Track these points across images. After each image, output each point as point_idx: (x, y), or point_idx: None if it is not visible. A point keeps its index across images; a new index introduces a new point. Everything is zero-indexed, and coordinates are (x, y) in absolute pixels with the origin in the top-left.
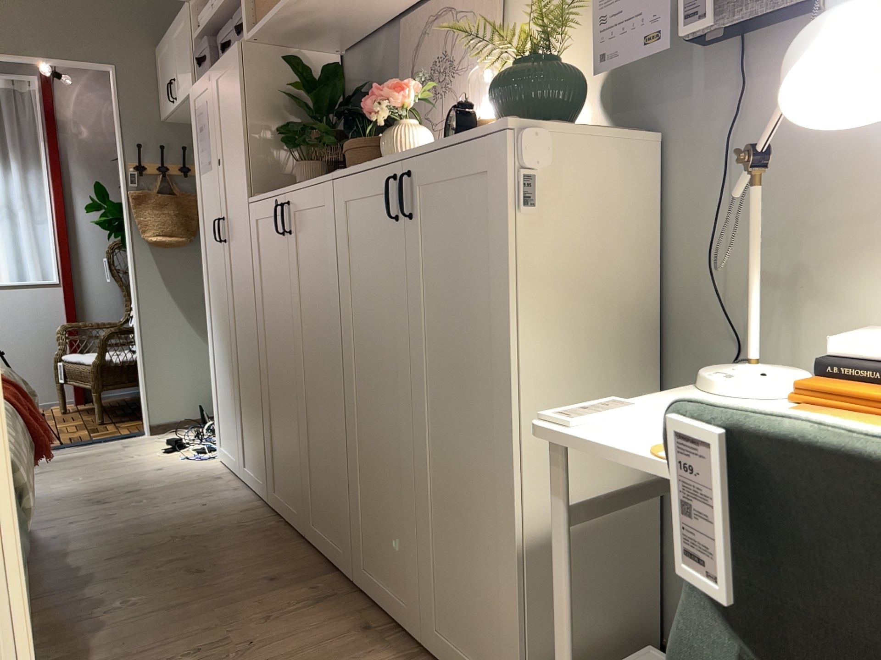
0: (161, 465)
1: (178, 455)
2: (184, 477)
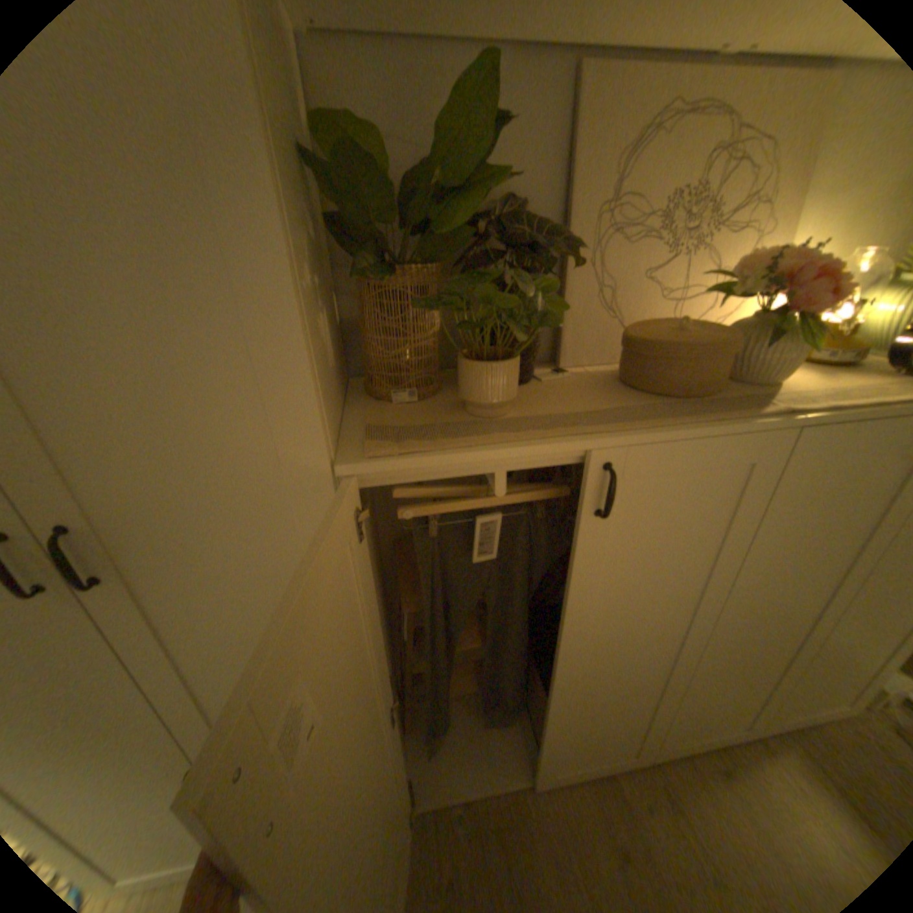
0: None
1: None
2: None
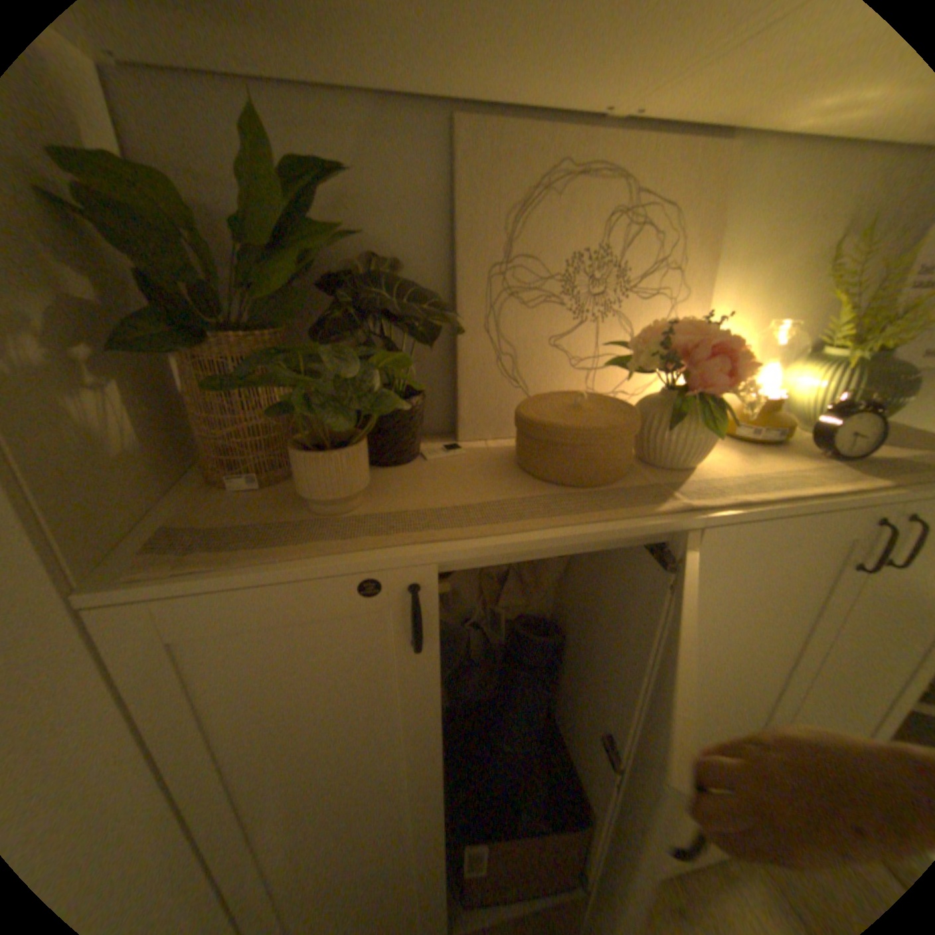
0: None
1: None
2: None
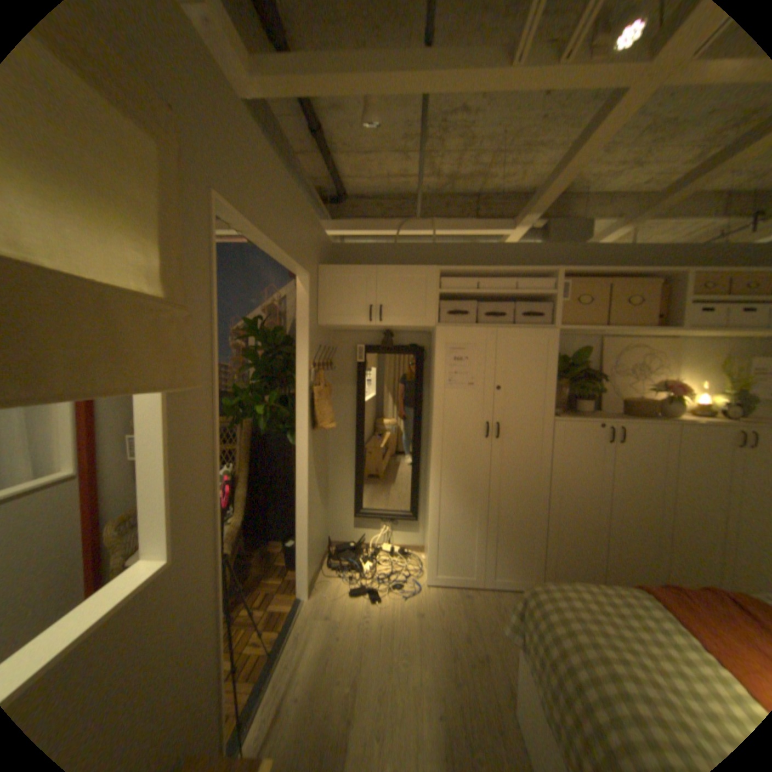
0: (412, 613)
1: (394, 600)
2: (454, 610)
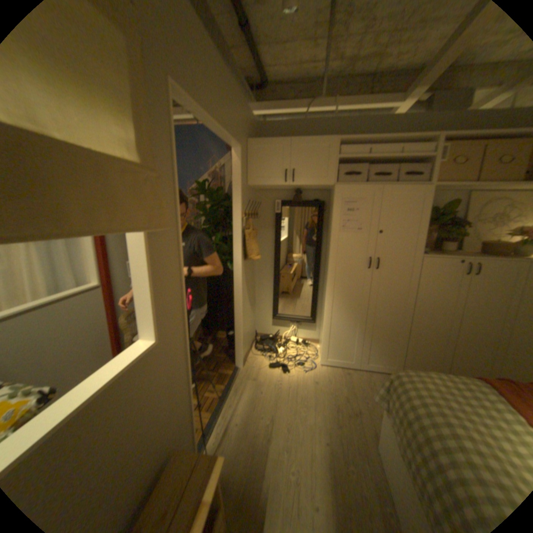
0: (310, 381)
1: (298, 373)
2: (338, 381)
